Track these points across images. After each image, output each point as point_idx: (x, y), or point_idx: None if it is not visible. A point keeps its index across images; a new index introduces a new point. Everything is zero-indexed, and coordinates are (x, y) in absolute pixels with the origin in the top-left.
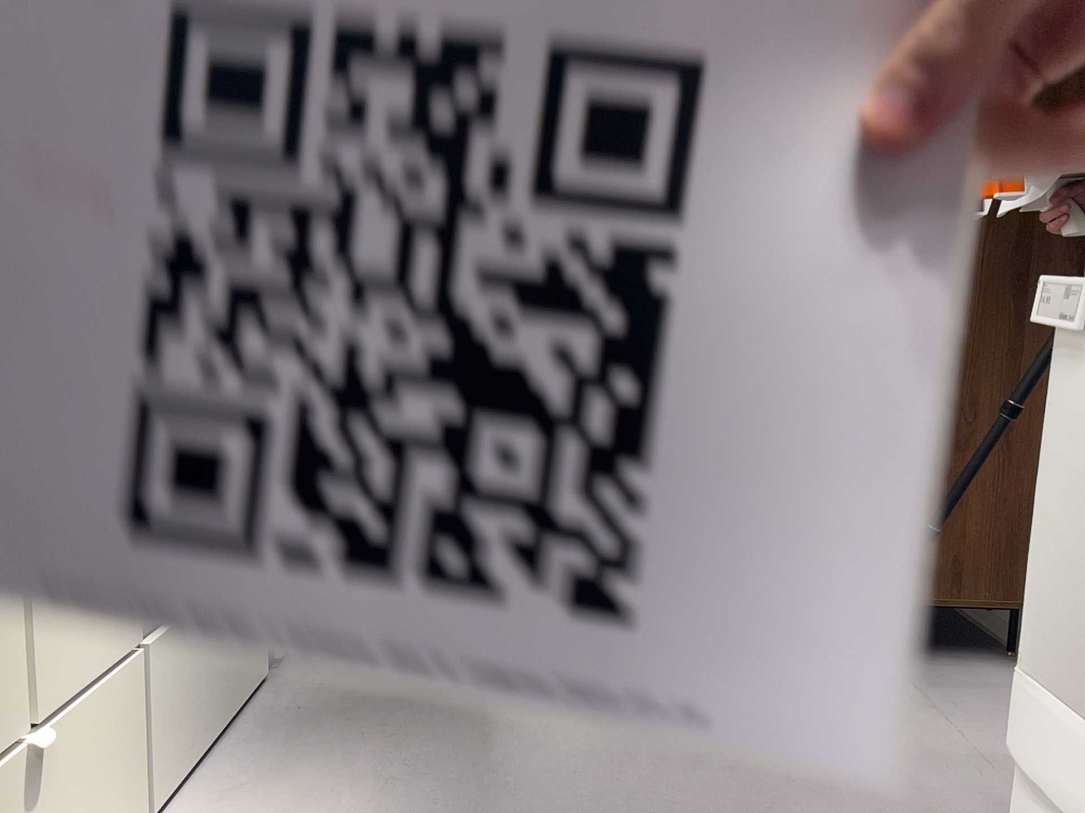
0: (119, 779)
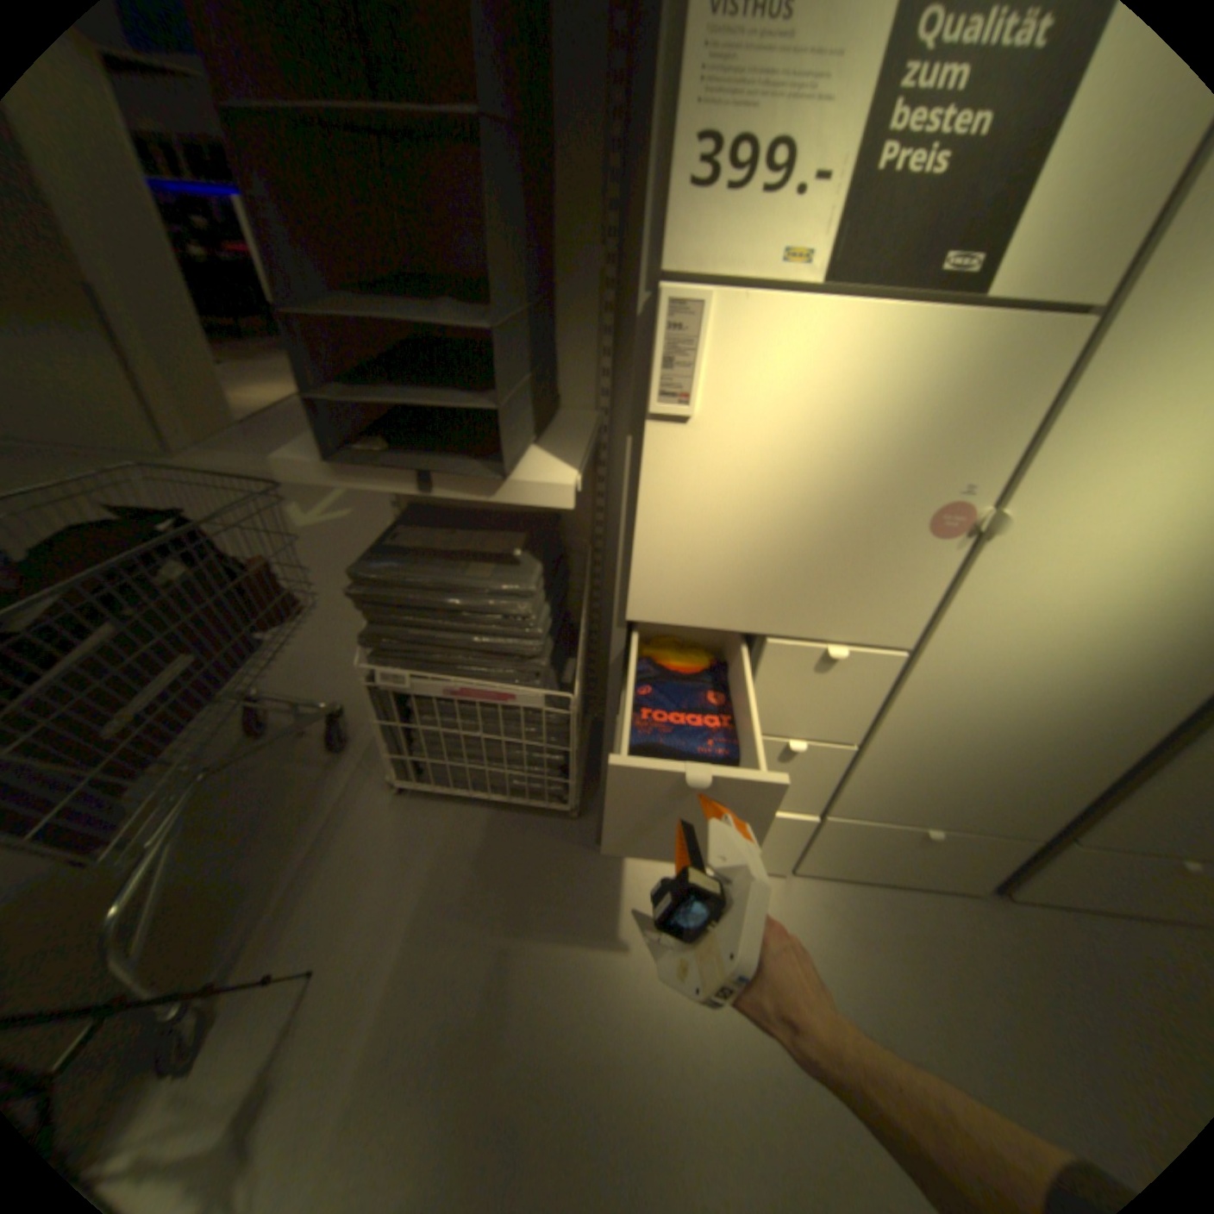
0: (779, 849)
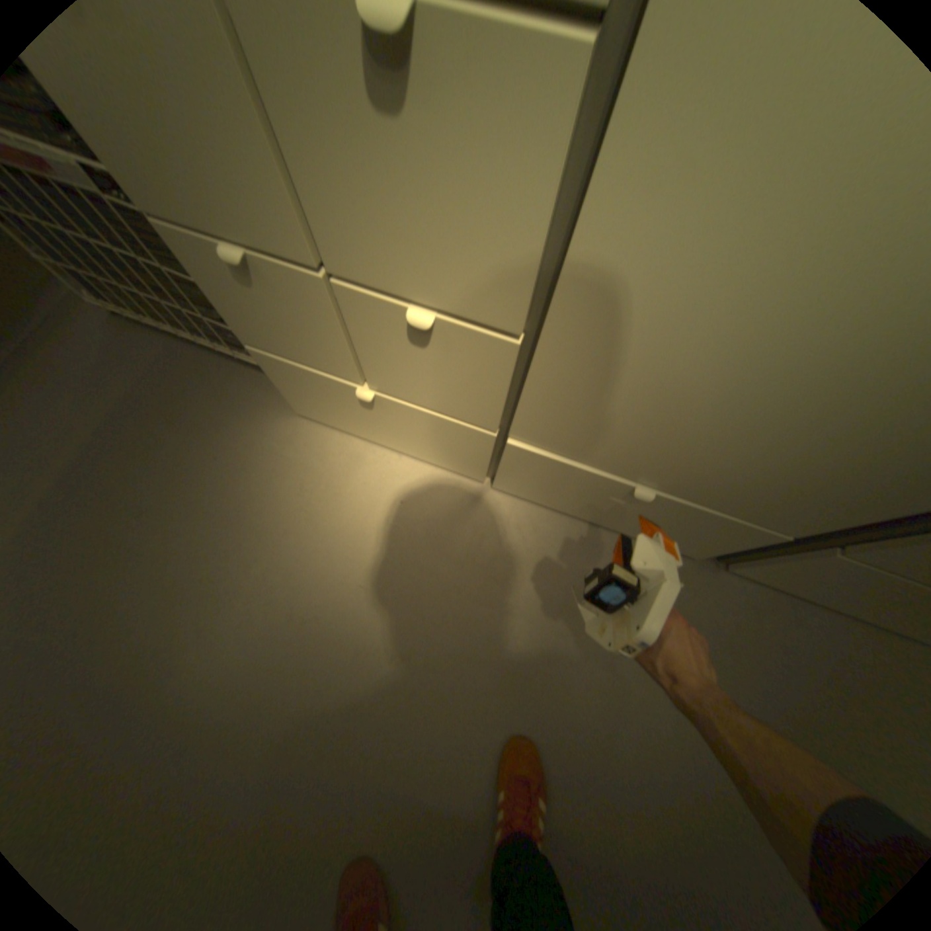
0: (466, 457)
